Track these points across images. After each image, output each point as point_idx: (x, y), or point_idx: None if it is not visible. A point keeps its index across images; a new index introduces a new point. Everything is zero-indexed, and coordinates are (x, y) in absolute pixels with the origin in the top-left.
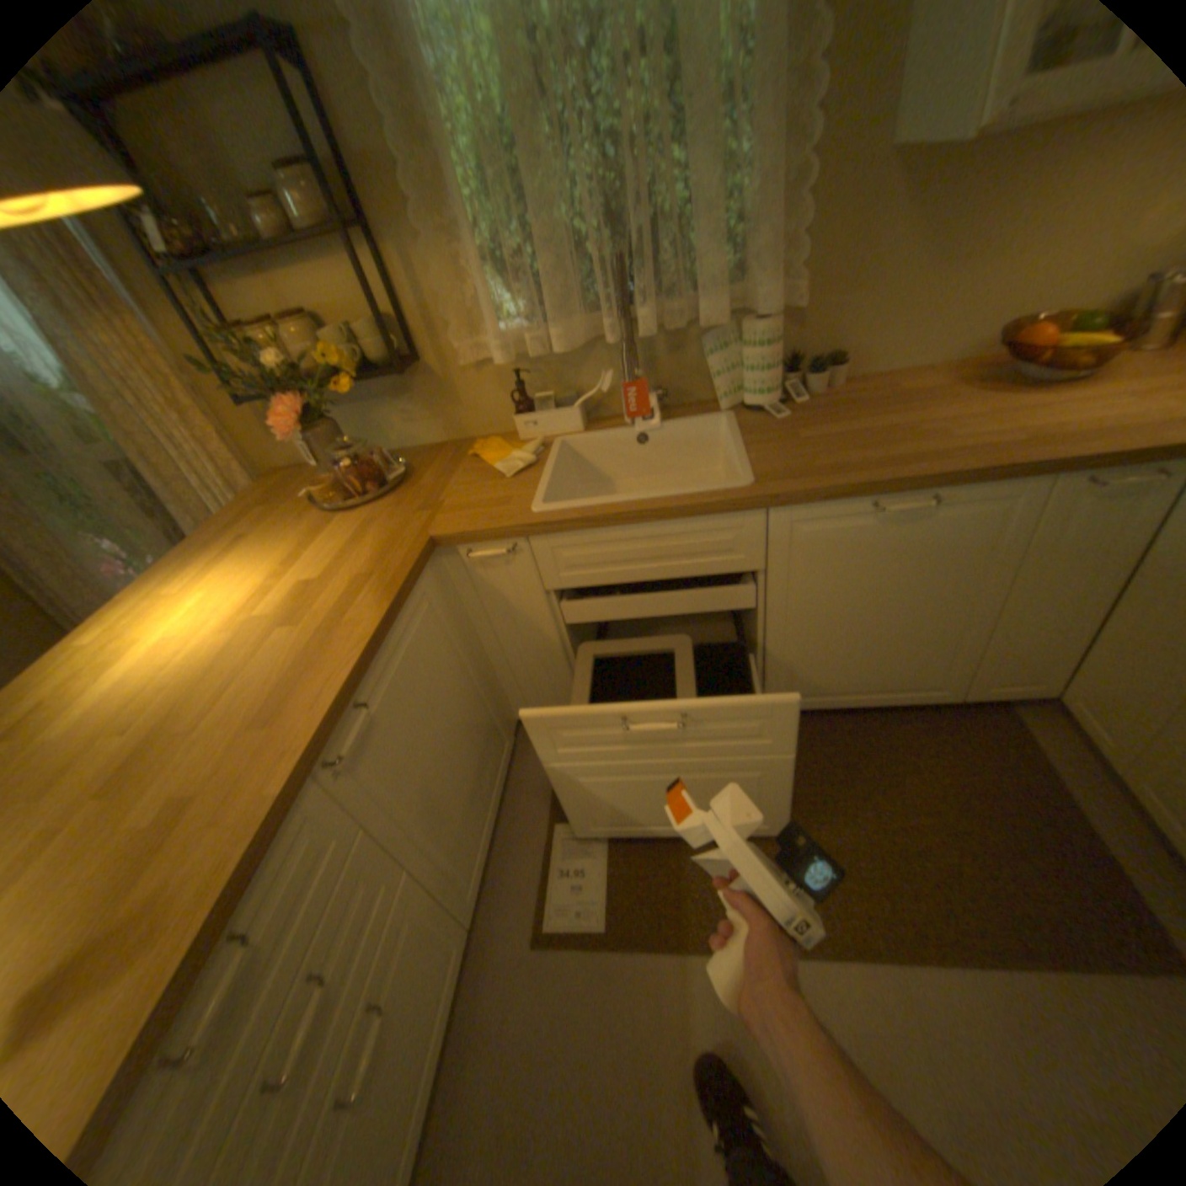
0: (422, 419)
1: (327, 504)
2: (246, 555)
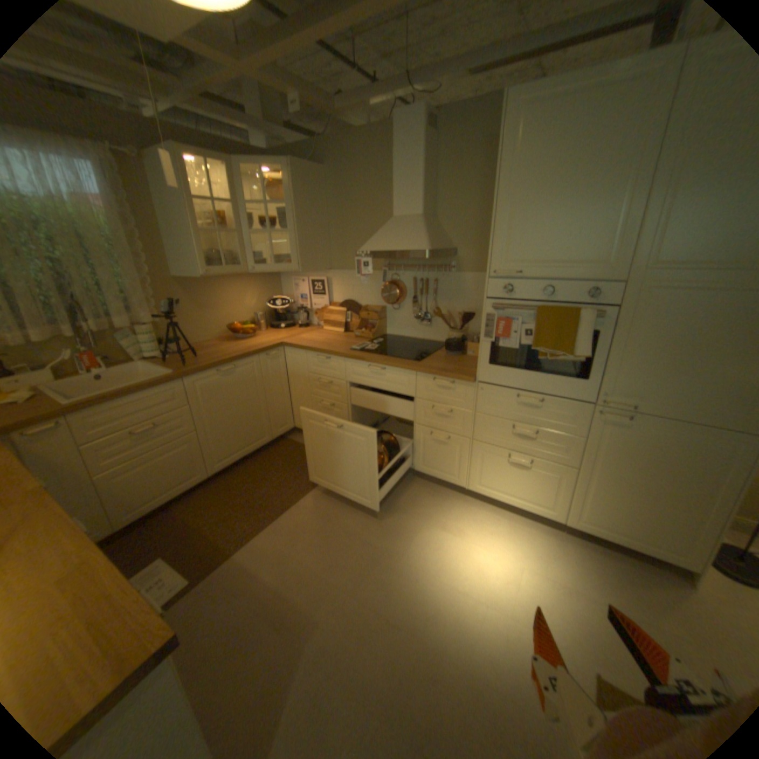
0: None
1: None
2: None
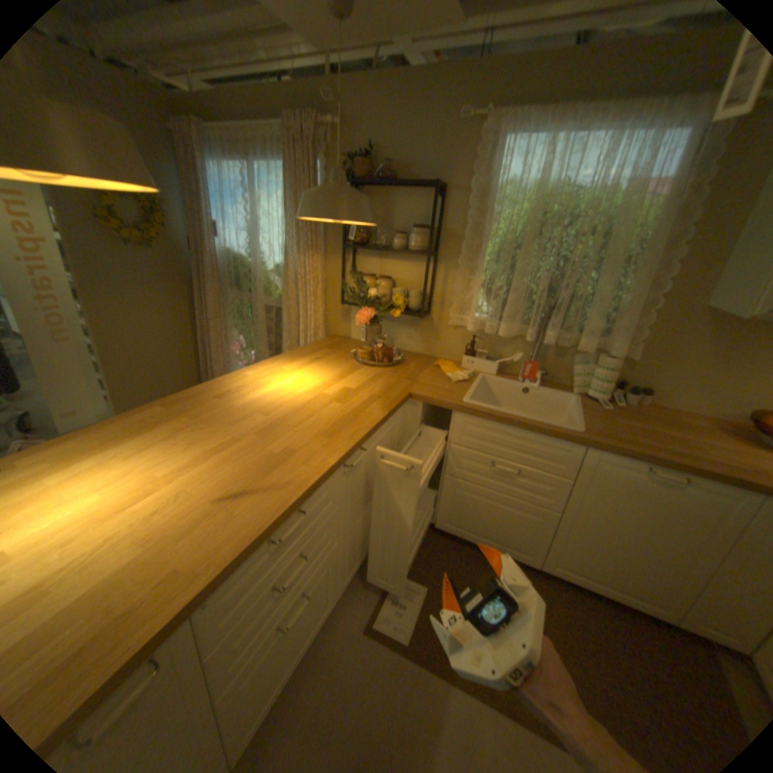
0: (416, 340)
1: (362, 360)
2: (321, 367)
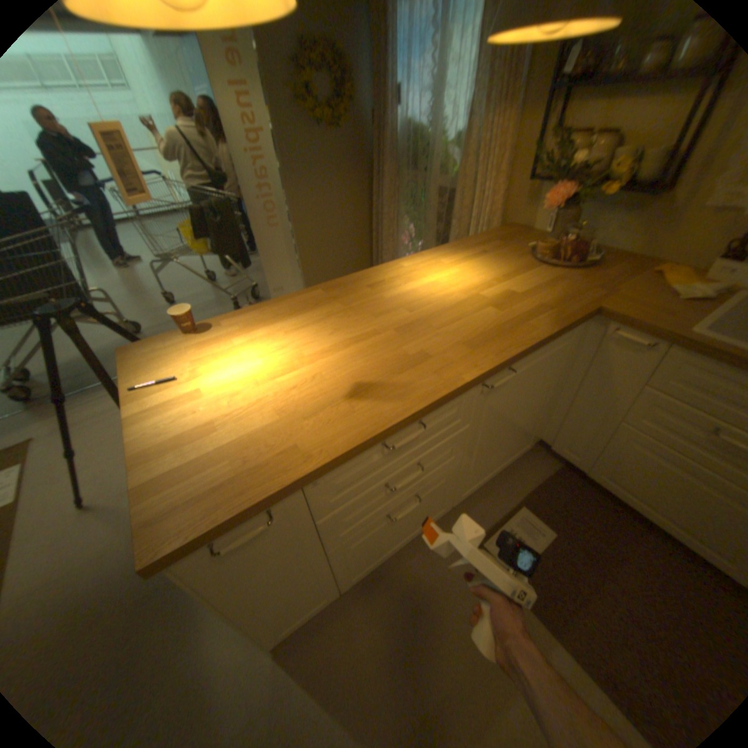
0: (635, 230)
1: (542, 256)
2: (486, 262)
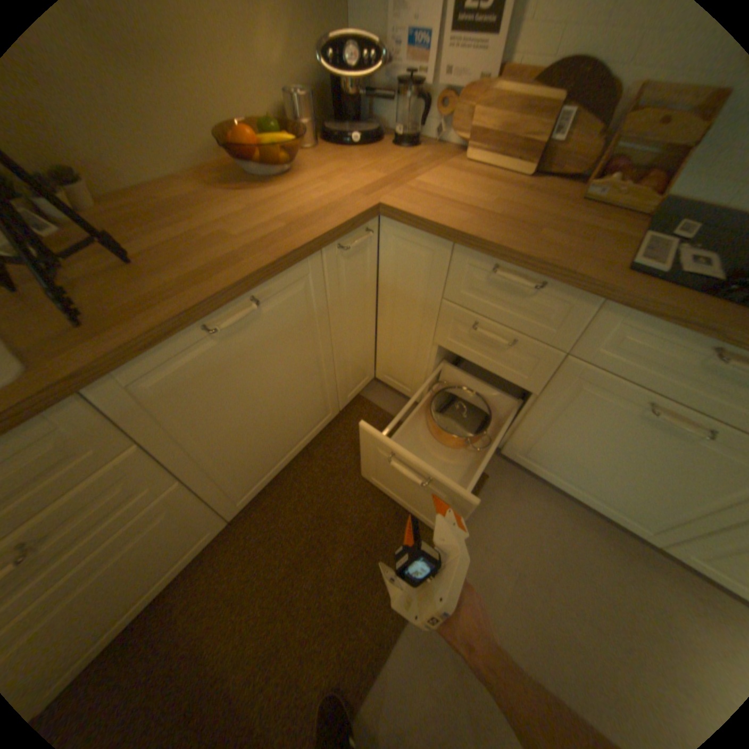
0: None
1: None
2: None
